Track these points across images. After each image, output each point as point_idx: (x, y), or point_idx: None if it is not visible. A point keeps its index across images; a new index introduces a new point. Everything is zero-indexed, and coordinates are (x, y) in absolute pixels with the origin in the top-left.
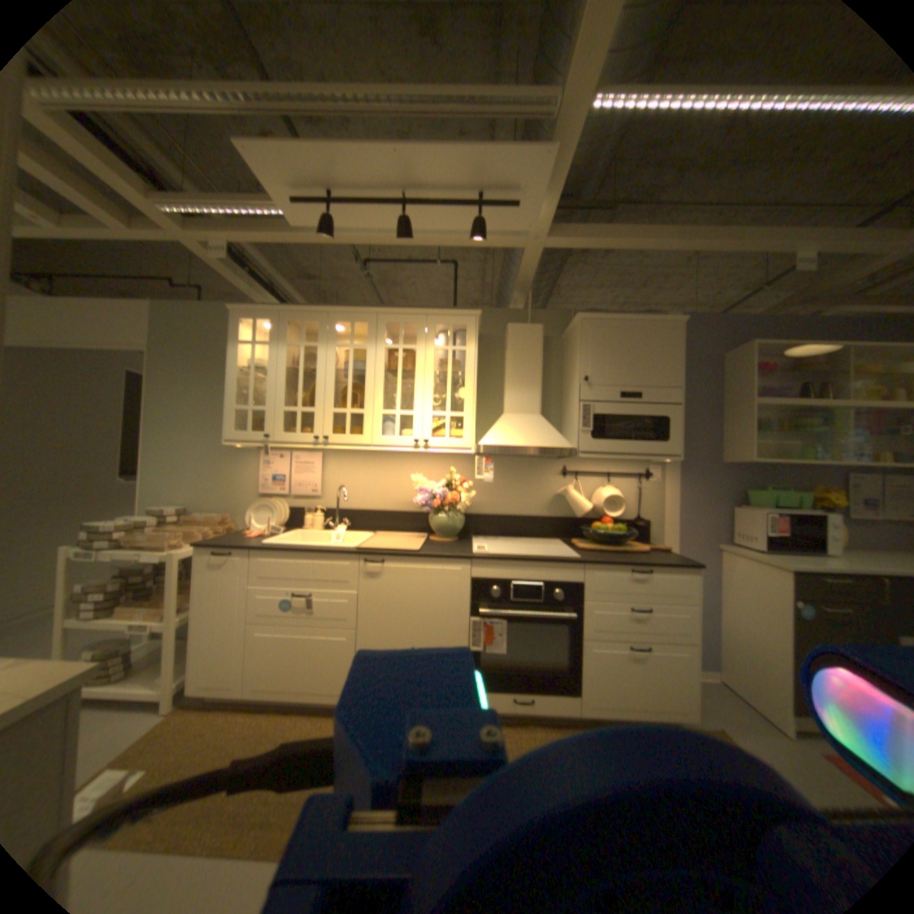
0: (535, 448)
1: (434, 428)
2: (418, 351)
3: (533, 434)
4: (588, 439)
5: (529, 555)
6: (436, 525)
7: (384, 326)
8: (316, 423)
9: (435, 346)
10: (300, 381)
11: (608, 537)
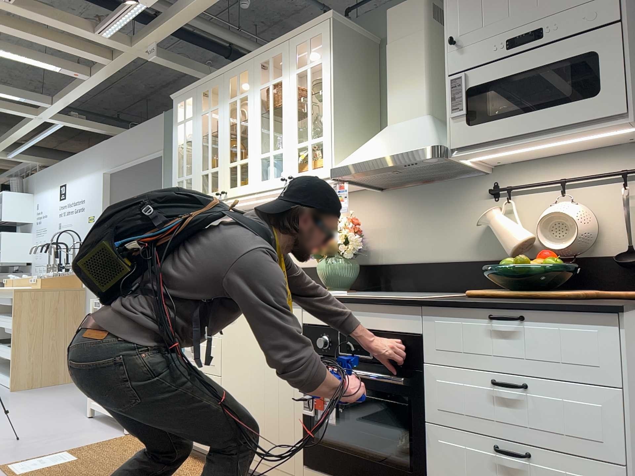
0: (388, 156)
1: (304, 161)
2: (284, 82)
3: (399, 140)
4: (462, 128)
5: (366, 297)
6: (321, 274)
7: (258, 67)
8: (219, 179)
9: (296, 69)
10: (209, 144)
11: (523, 276)
